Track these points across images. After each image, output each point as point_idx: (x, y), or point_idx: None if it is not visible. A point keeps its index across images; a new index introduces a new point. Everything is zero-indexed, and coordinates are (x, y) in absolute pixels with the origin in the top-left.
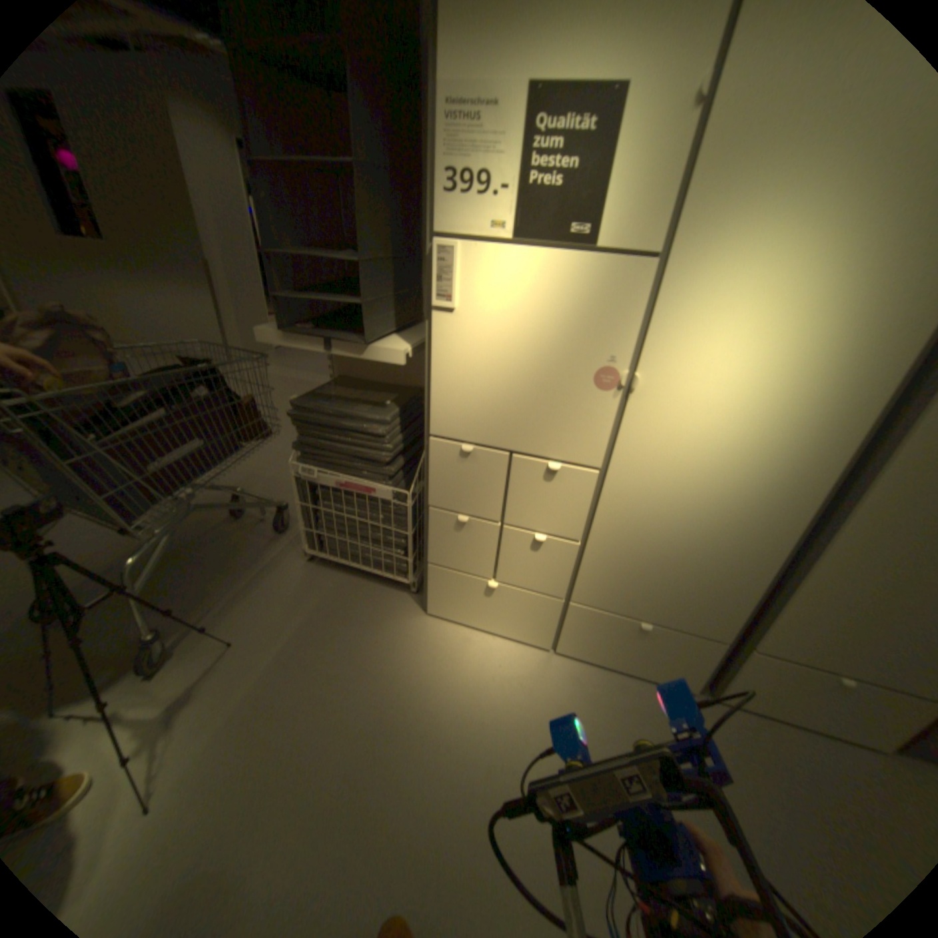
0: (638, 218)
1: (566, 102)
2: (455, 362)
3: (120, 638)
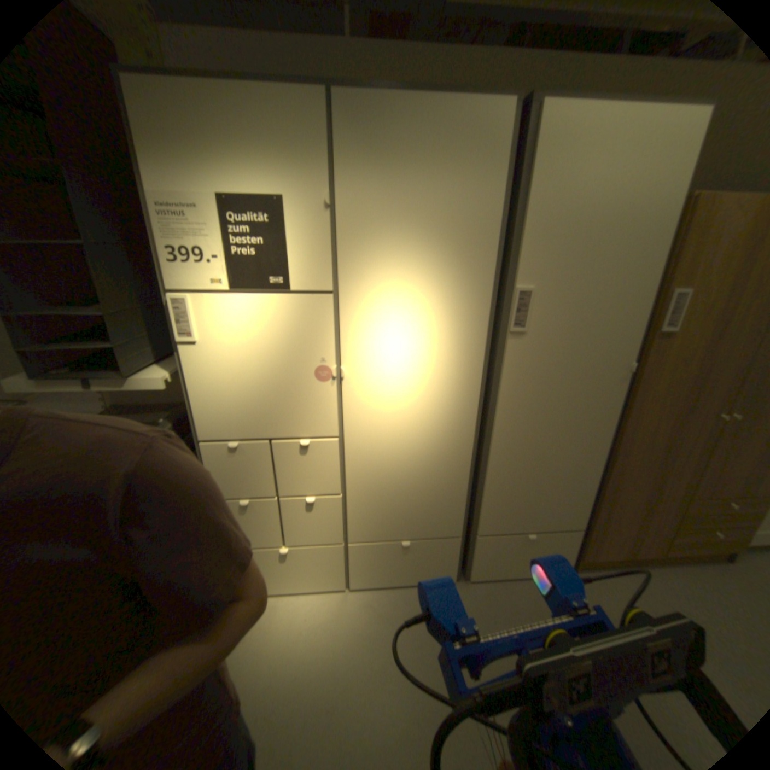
0: (312, 272)
1: (245, 206)
2: (207, 380)
3: None
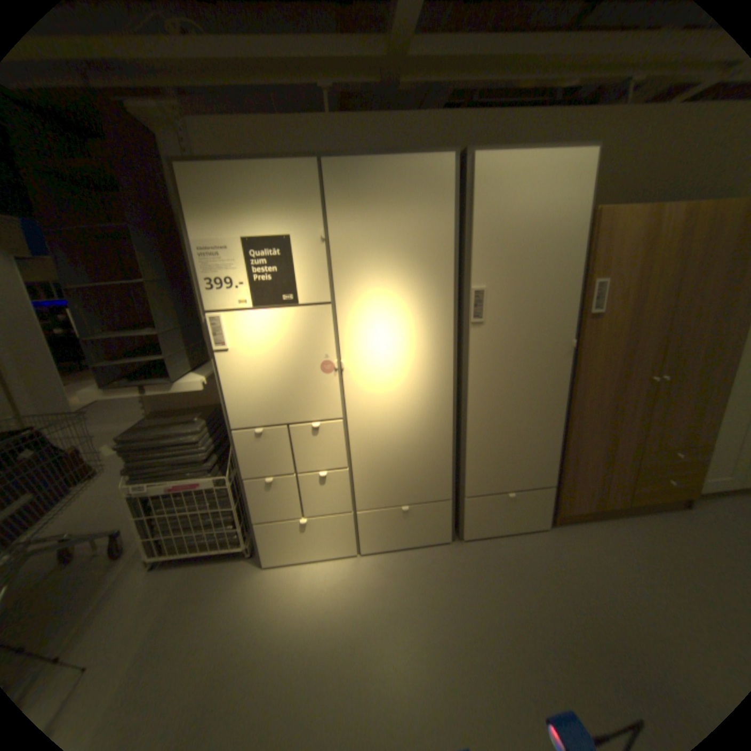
0: (315, 289)
1: (262, 245)
2: (236, 379)
3: None
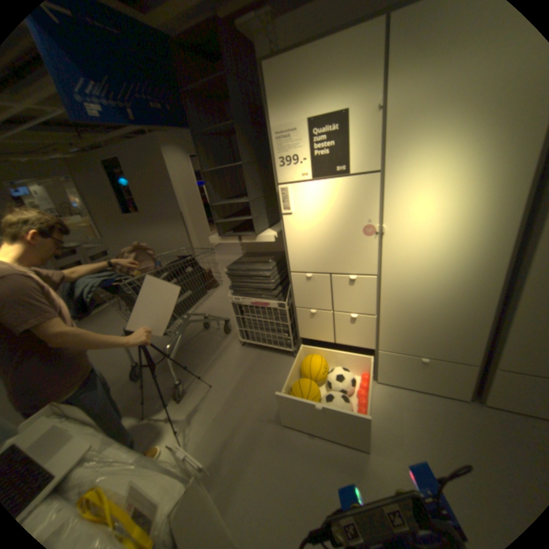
0: (367, 158)
1: (324, 122)
2: (297, 236)
3: (165, 386)
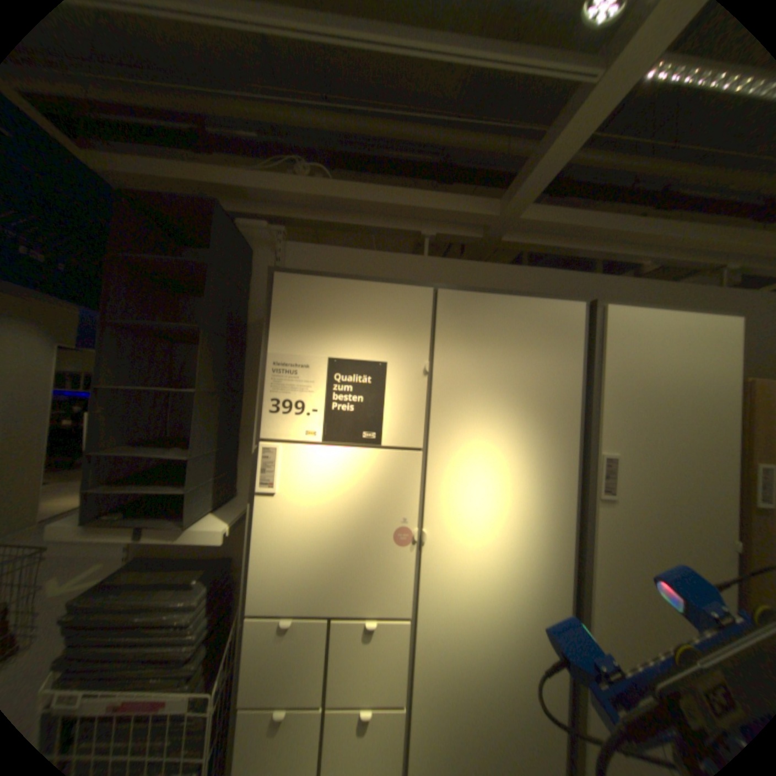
0: (405, 429)
1: (352, 369)
2: (274, 537)
3: None
